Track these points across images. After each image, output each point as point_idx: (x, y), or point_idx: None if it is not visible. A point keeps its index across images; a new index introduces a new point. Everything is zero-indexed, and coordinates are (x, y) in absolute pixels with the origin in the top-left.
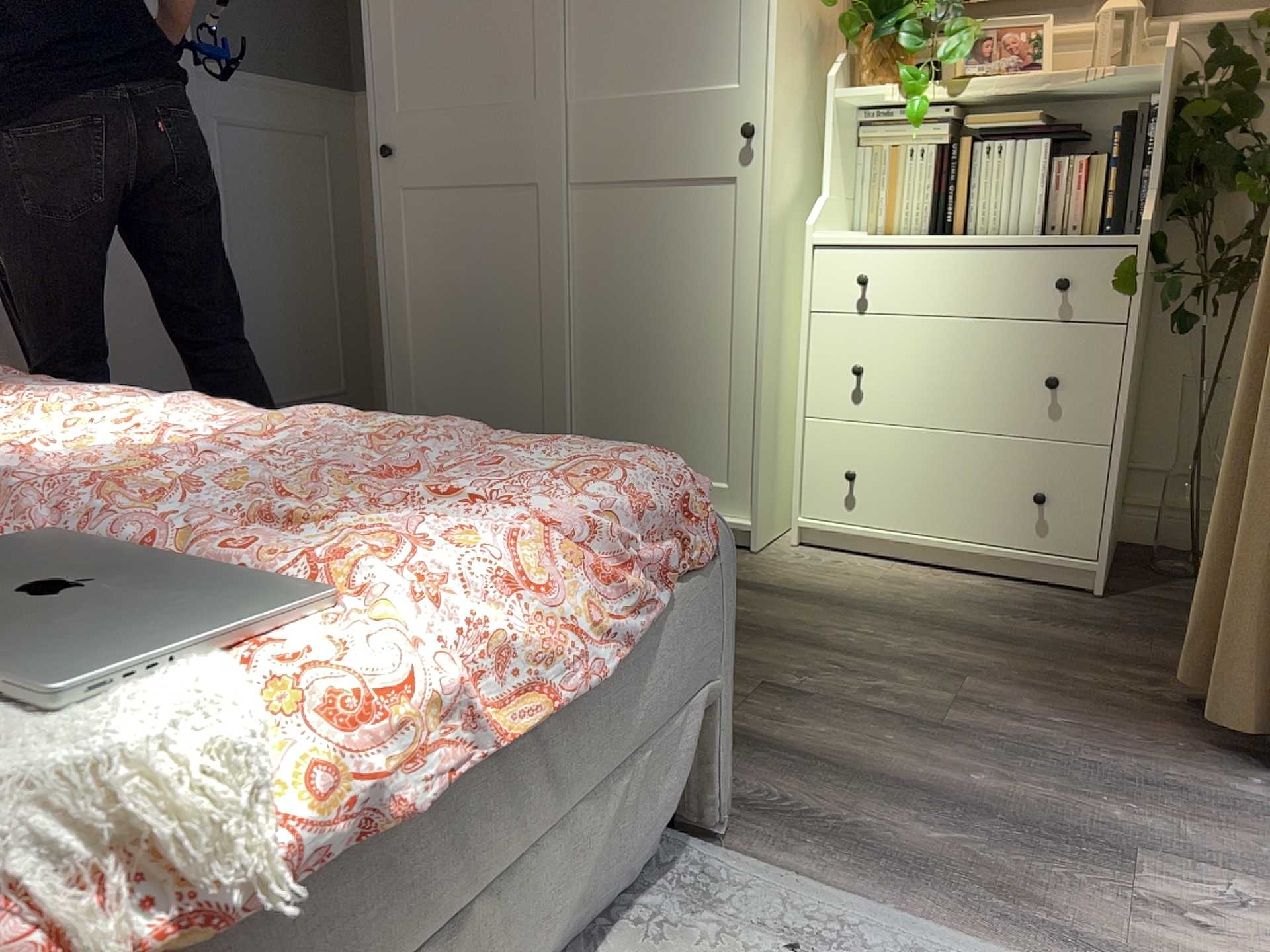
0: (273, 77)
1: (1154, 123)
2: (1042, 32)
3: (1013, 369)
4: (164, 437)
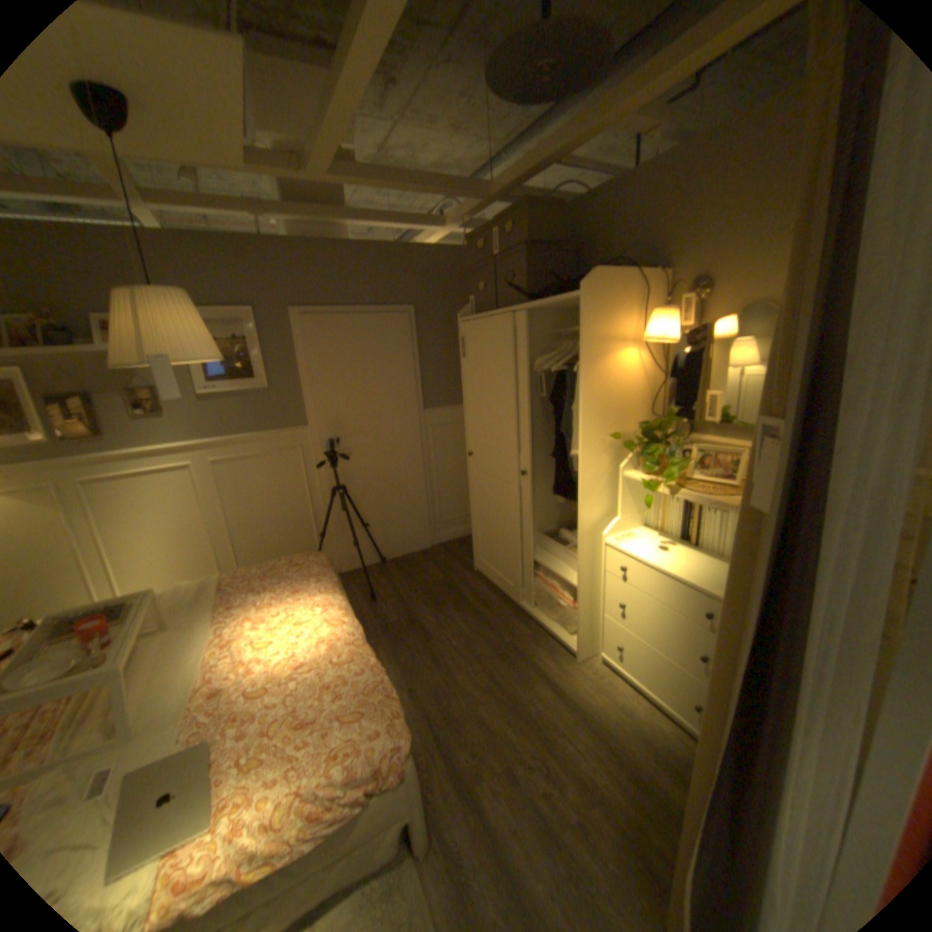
0: (453, 407)
1: None
2: (741, 459)
3: (687, 642)
4: (295, 657)
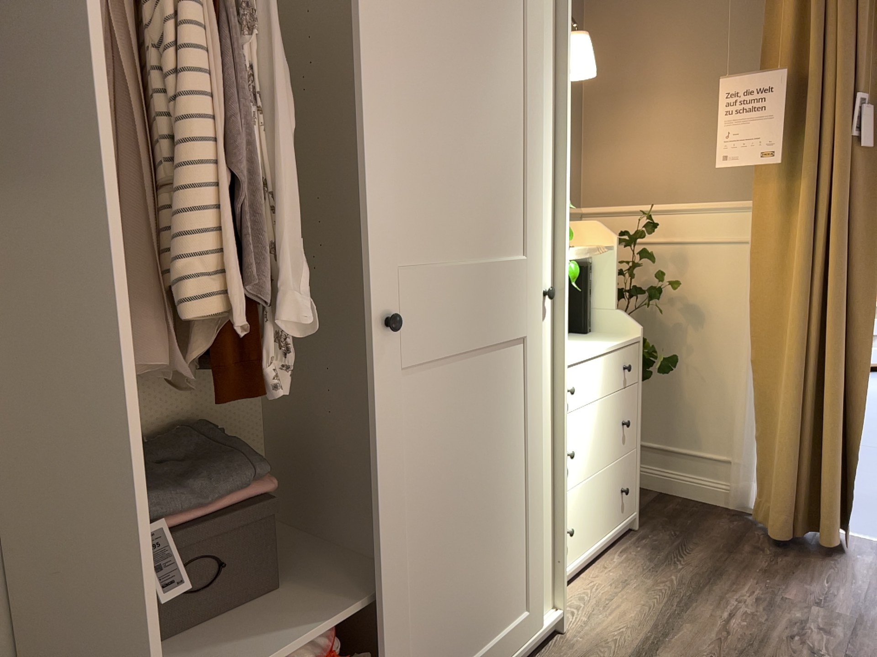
0: None
1: (592, 273)
2: None
3: (614, 422)
4: None
